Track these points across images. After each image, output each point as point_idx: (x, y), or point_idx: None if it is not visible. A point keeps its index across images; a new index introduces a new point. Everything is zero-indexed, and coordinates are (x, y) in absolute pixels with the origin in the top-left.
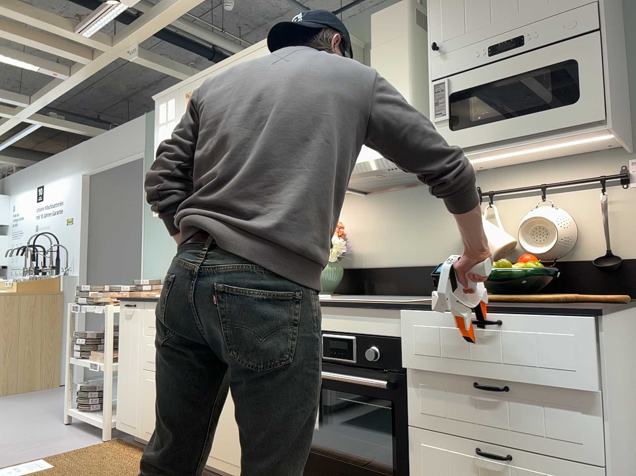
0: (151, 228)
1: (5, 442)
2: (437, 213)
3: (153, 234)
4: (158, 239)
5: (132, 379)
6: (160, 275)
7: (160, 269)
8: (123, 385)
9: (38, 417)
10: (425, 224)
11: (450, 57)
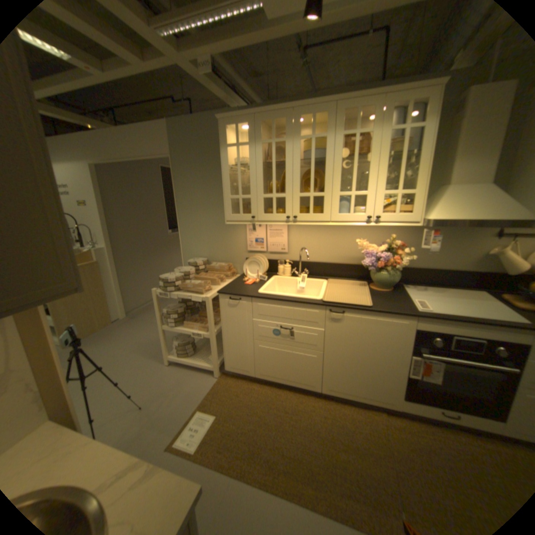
0: (187, 220)
1: (144, 398)
2: (467, 240)
3: (190, 224)
4: (196, 229)
5: (242, 344)
6: (201, 255)
7: (201, 250)
8: (232, 347)
9: (135, 362)
10: (455, 246)
11: None
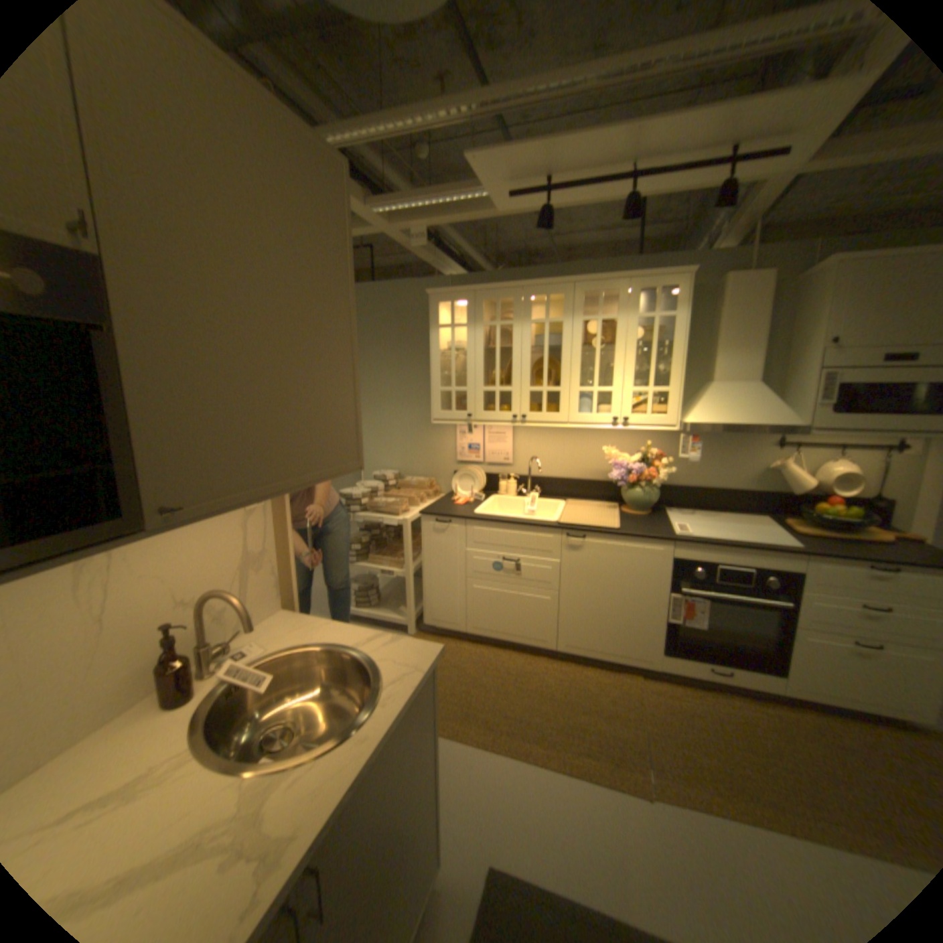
0: (373, 418)
1: None
2: (743, 450)
3: (377, 424)
4: (385, 431)
5: (450, 586)
6: (390, 467)
7: (390, 461)
8: (436, 591)
9: None
10: (729, 458)
11: (848, 352)
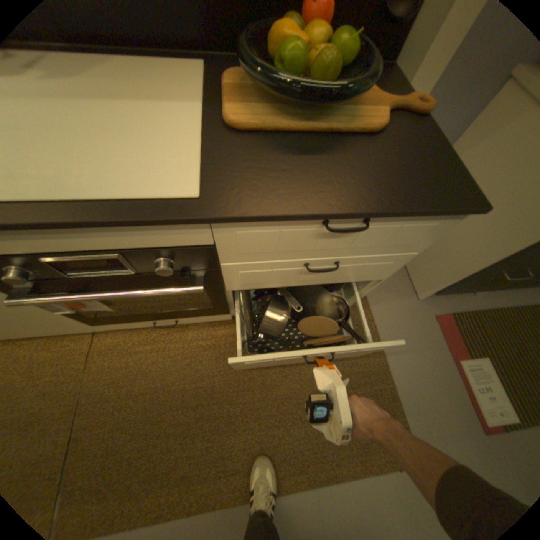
0: None
1: None
2: None
3: None
4: None
5: None
6: None
7: None
8: None
9: None
10: None
11: None
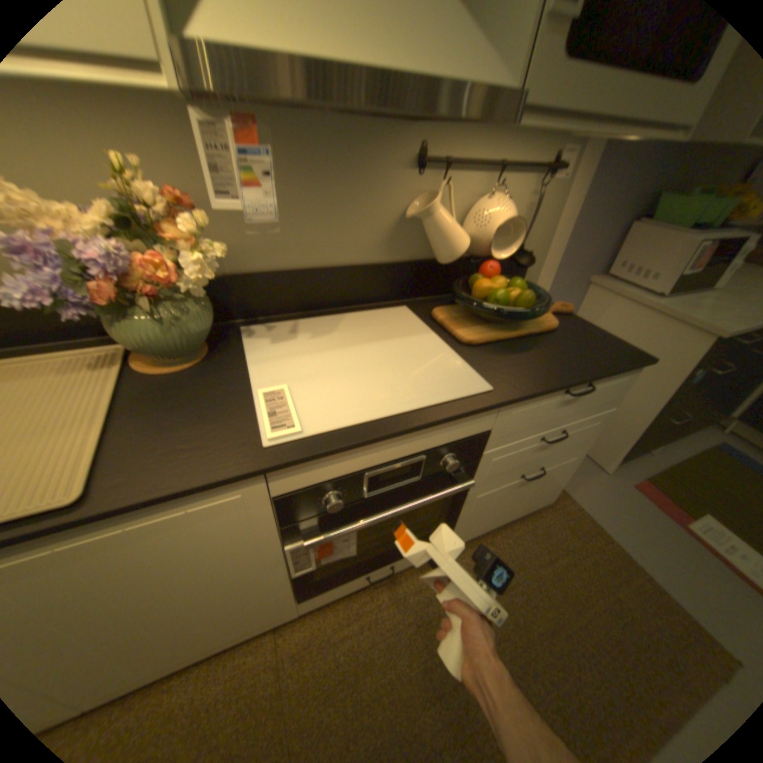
0: None
1: None
2: (361, 177)
3: None
4: None
5: None
6: None
7: None
8: None
9: None
10: (338, 196)
11: None
